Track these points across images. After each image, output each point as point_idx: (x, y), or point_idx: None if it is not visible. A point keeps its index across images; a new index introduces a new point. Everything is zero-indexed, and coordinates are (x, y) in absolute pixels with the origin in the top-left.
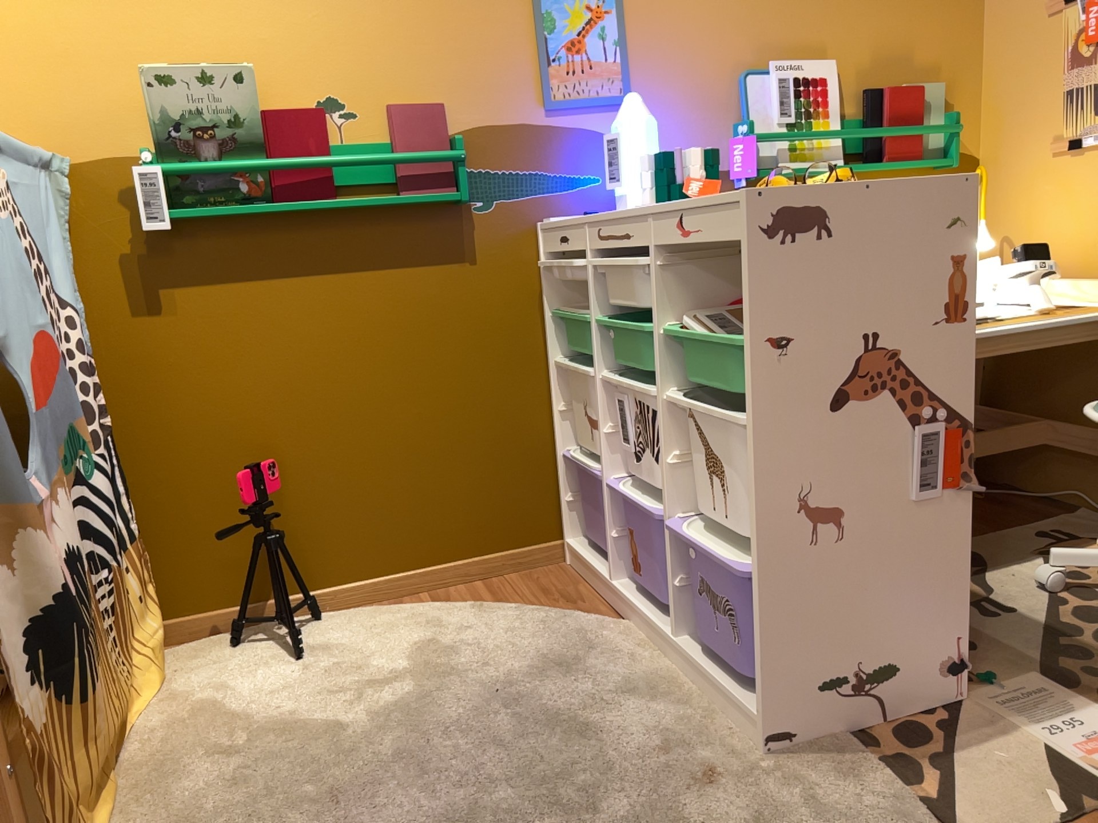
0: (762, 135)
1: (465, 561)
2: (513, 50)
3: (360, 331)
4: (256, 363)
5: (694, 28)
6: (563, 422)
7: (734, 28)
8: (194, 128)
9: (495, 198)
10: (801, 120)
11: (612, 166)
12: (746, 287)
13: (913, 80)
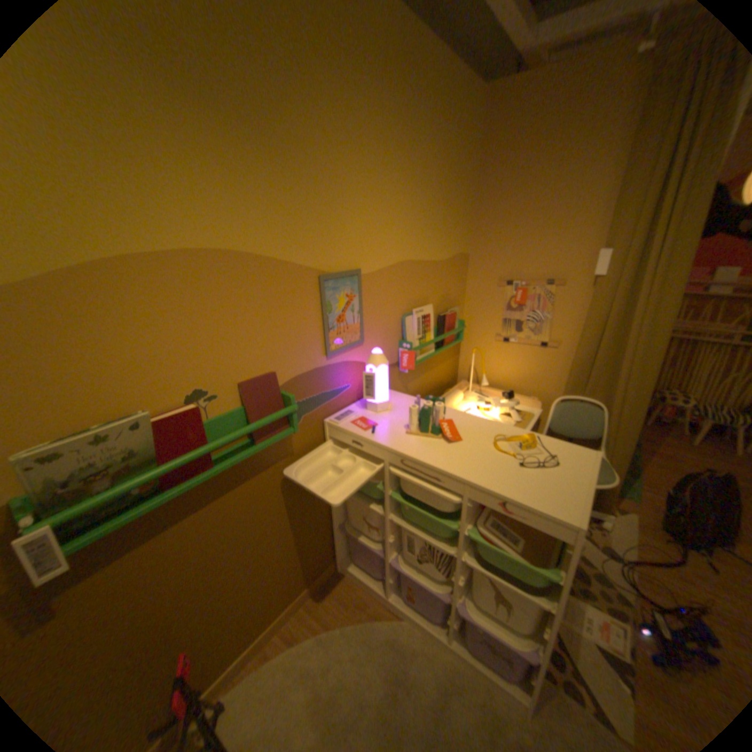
0: (411, 346)
1: (293, 604)
2: (311, 327)
3: (229, 529)
4: (155, 595)
5: (388, 297)
6: (337, 513)
7: (401, 294)
8: (86, 478)
9: (303, 415)
10: (423, 335)
11: (368, 389)
12: (574, 568)
13: (450, 306)
